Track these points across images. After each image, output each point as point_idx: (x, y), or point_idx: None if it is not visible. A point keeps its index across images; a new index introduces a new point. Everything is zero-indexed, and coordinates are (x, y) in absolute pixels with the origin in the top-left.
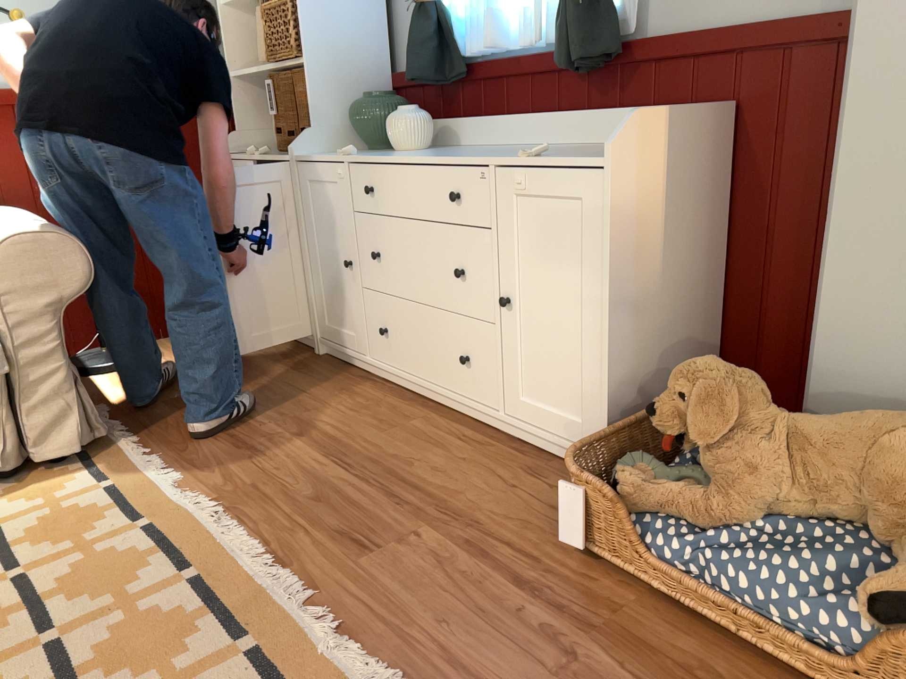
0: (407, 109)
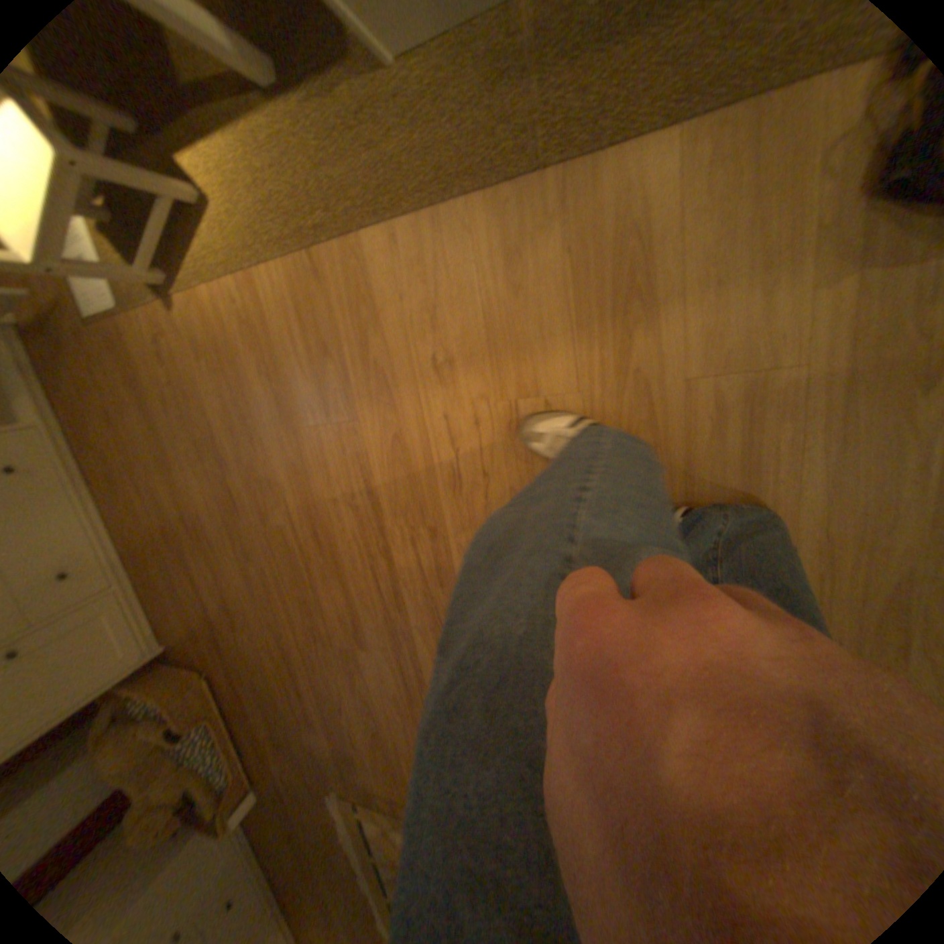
0: None
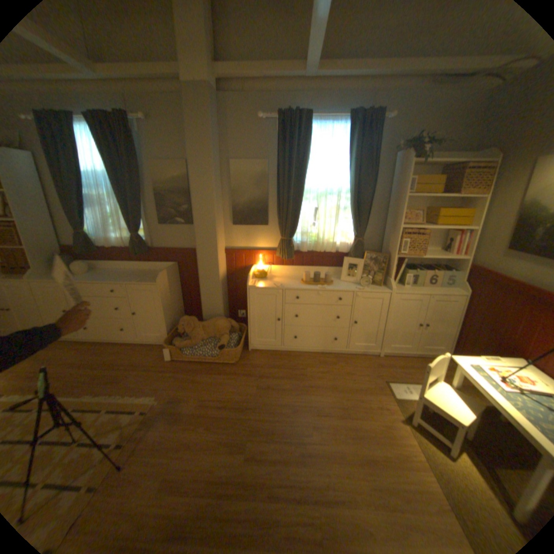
0: (76, 261)
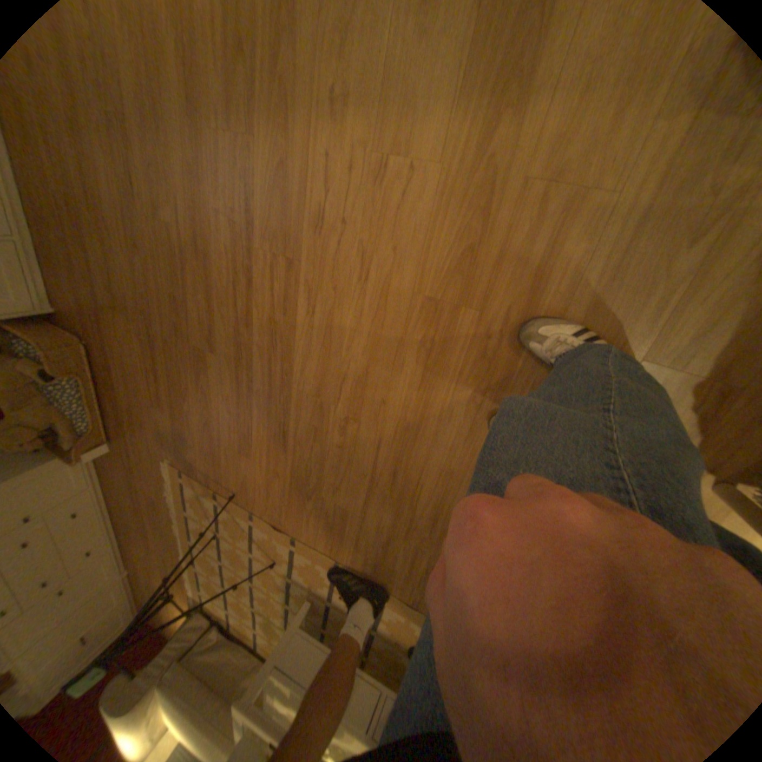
0: None
